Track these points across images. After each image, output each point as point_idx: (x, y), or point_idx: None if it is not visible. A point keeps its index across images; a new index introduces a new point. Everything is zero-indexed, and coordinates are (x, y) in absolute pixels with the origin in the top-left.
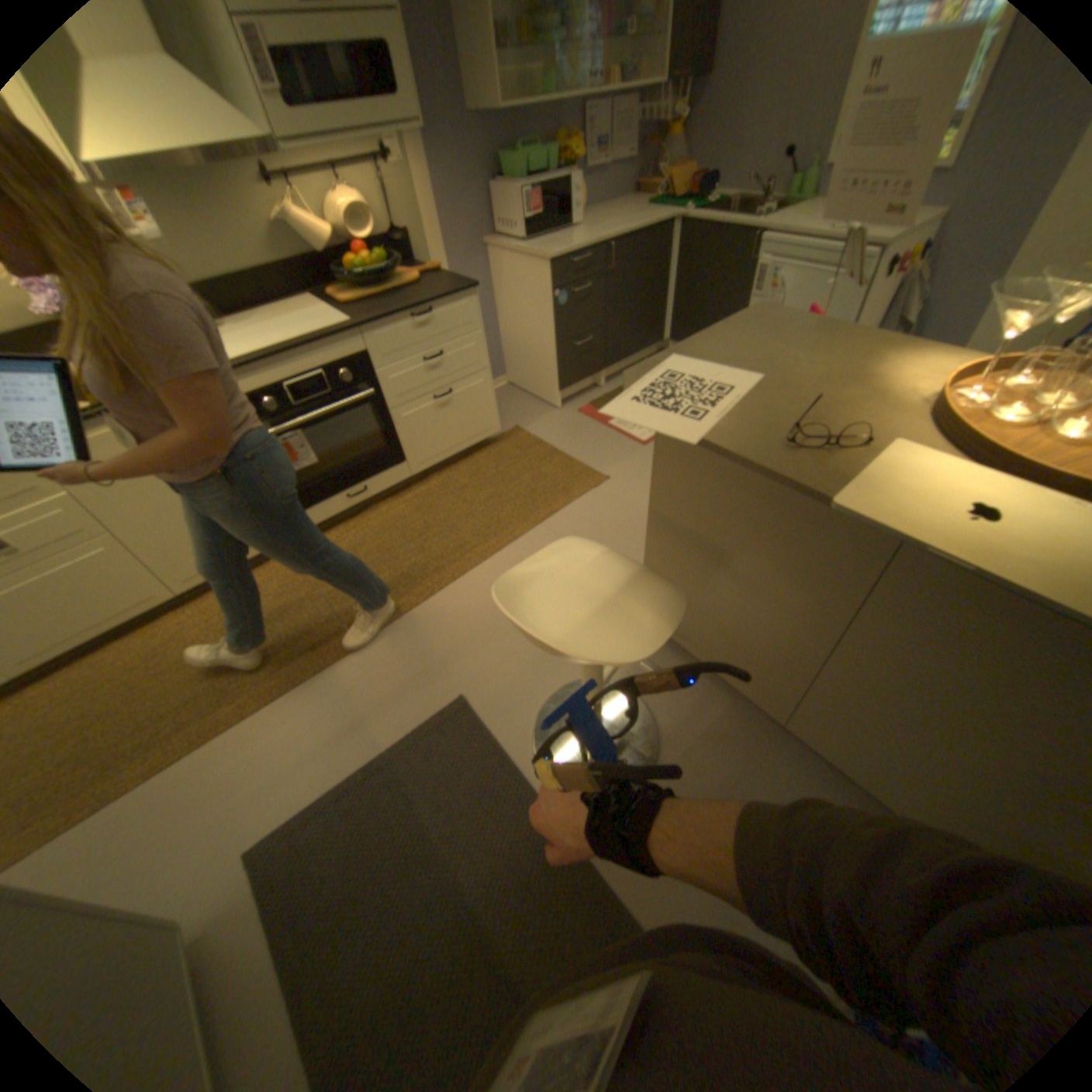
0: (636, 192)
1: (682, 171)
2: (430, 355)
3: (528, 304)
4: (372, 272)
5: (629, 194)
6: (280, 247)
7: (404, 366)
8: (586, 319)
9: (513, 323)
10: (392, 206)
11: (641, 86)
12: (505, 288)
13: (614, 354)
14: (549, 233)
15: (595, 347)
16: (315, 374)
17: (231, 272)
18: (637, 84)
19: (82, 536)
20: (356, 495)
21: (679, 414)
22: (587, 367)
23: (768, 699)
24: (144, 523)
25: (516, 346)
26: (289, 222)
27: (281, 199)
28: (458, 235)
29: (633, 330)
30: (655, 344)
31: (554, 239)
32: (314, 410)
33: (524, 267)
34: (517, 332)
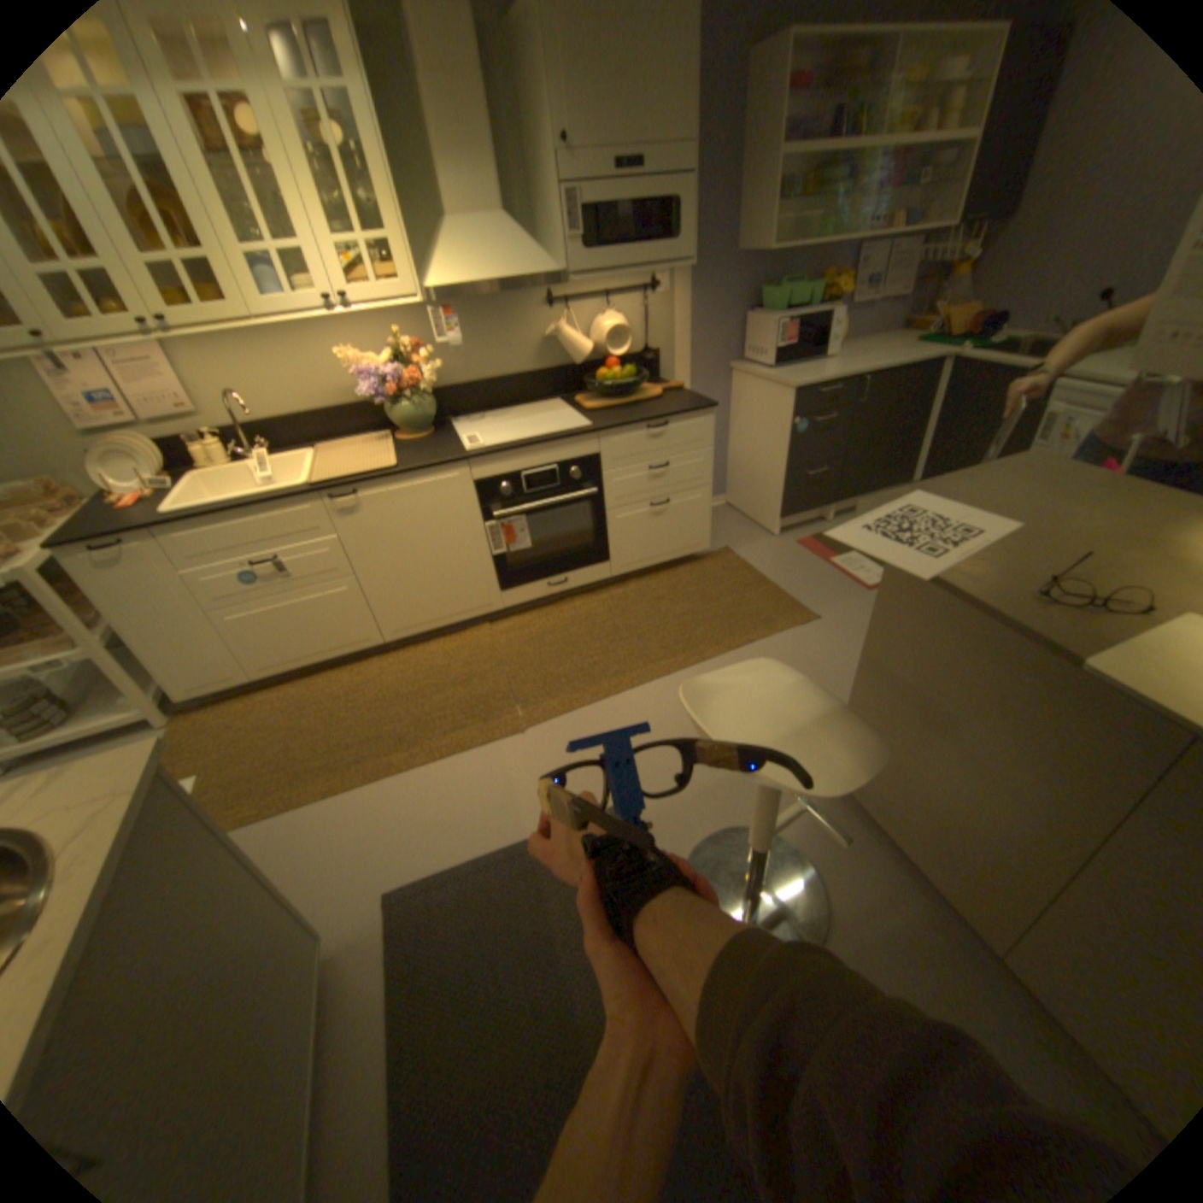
0: (906, 328)
1: (965, 310)
2: (656, 465)
3: (764, 428)
4: (621, 385)
5: (897, 330)
6: (546, 358)
7: (630, 471)
8: (825, 449)
9: (745, 445)
10: (650, 330)
11: (929, 227)
12: (744, 411)
13: (851, 489)
14: (801, 362)
15: (830, 479)
16: (551, 469)
17: (502, 376)
18: (925, 226)
19: (337, 575)
20: (557, 585)
21: (917, 554)
22: (817, 498)
23: (985, 916)
24: (382, 573)
25: (743, 468)
26: (559, 338)
27: (558, 319)
28: (707, 359)
29: (878, 467)
30: (902, 485)
31: (805, 368)
32: (541, 500)
33: (767, 392)
34: (747, 454)
